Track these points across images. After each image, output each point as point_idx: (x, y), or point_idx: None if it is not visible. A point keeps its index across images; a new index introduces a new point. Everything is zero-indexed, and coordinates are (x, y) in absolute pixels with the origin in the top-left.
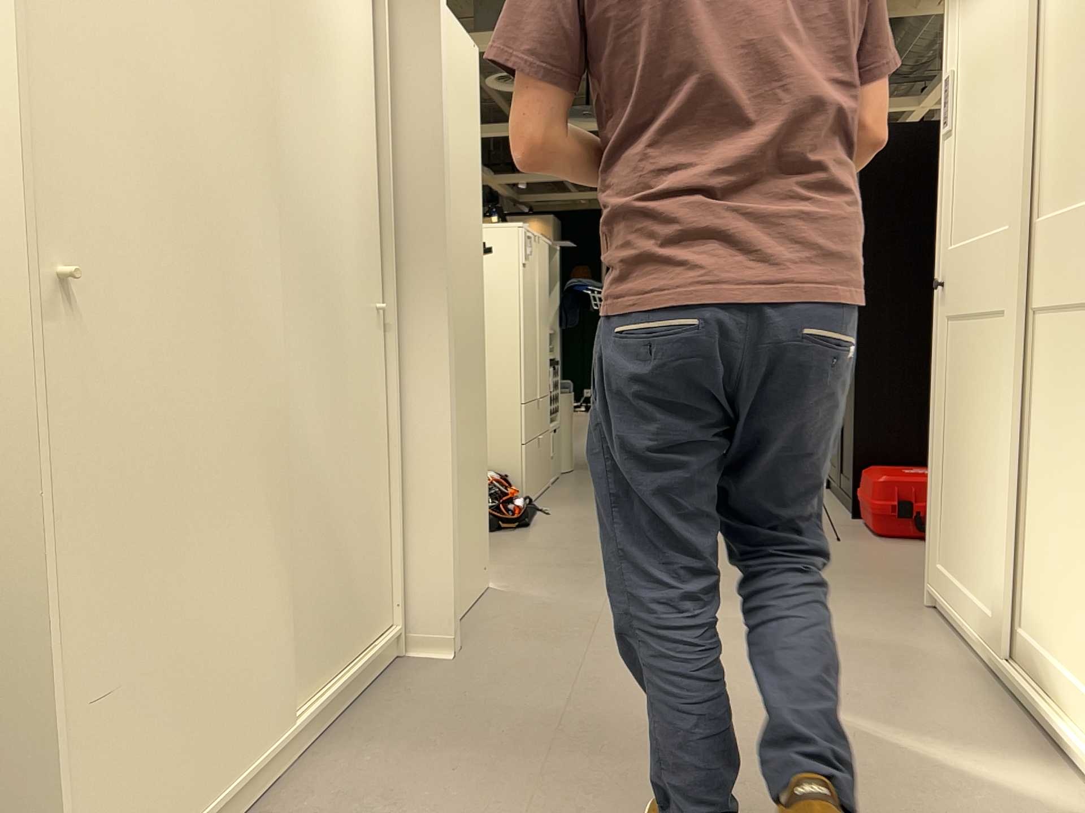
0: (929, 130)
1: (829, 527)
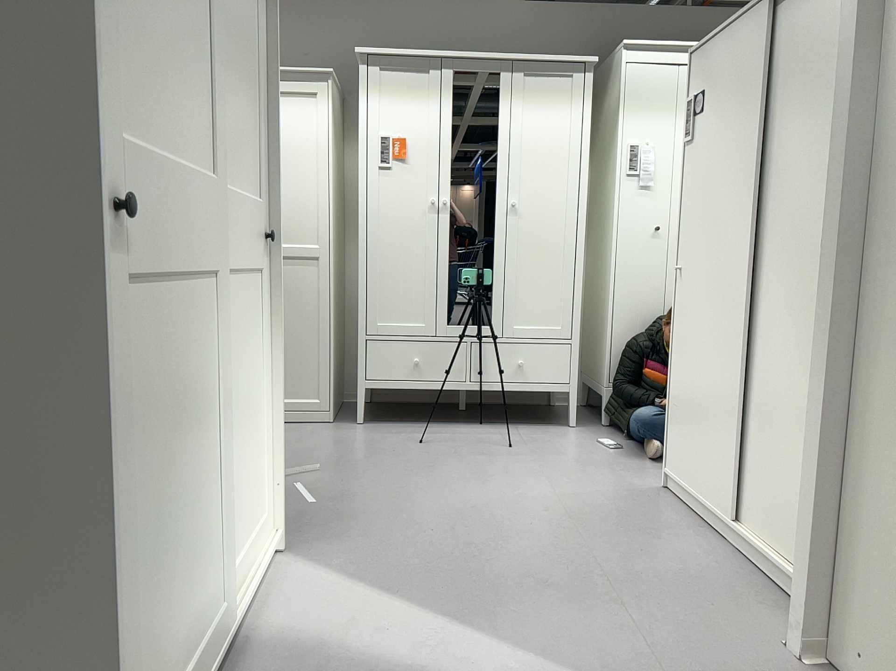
0: None
1: None
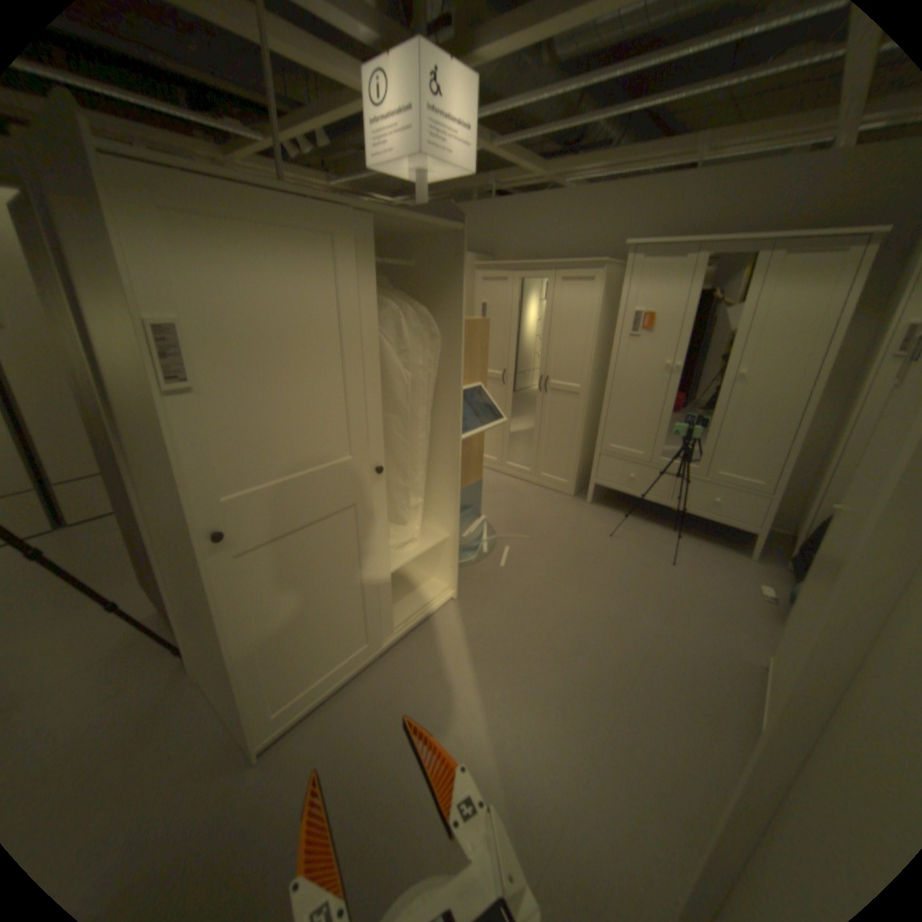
0: None
1: None
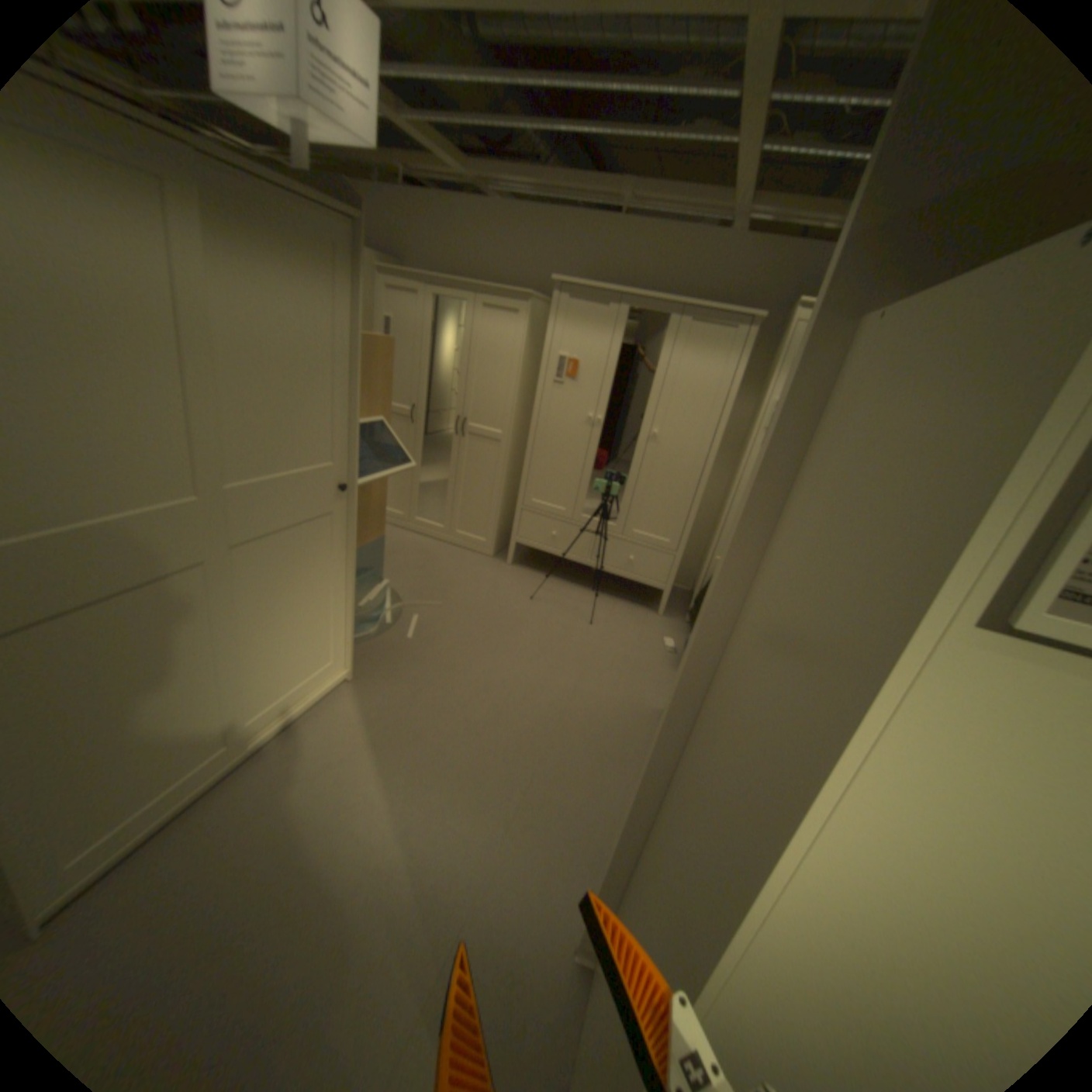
0: None
1: None
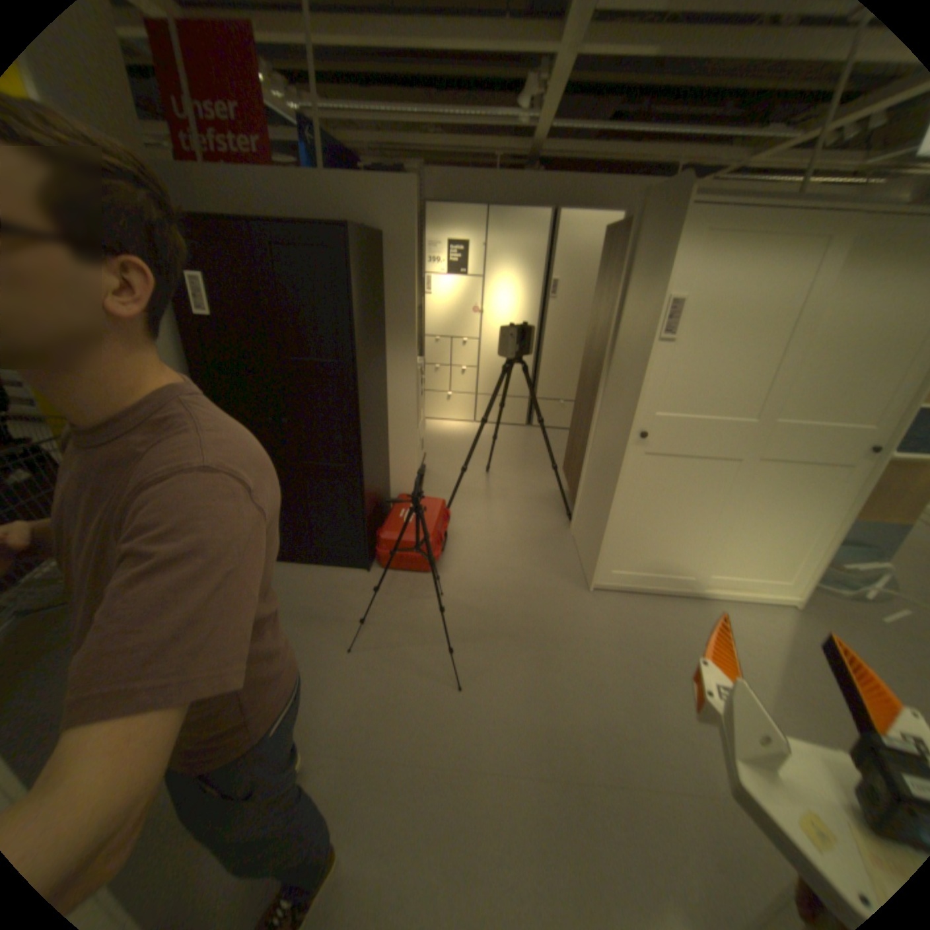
0: (368, 234)
1: (401, 591)
